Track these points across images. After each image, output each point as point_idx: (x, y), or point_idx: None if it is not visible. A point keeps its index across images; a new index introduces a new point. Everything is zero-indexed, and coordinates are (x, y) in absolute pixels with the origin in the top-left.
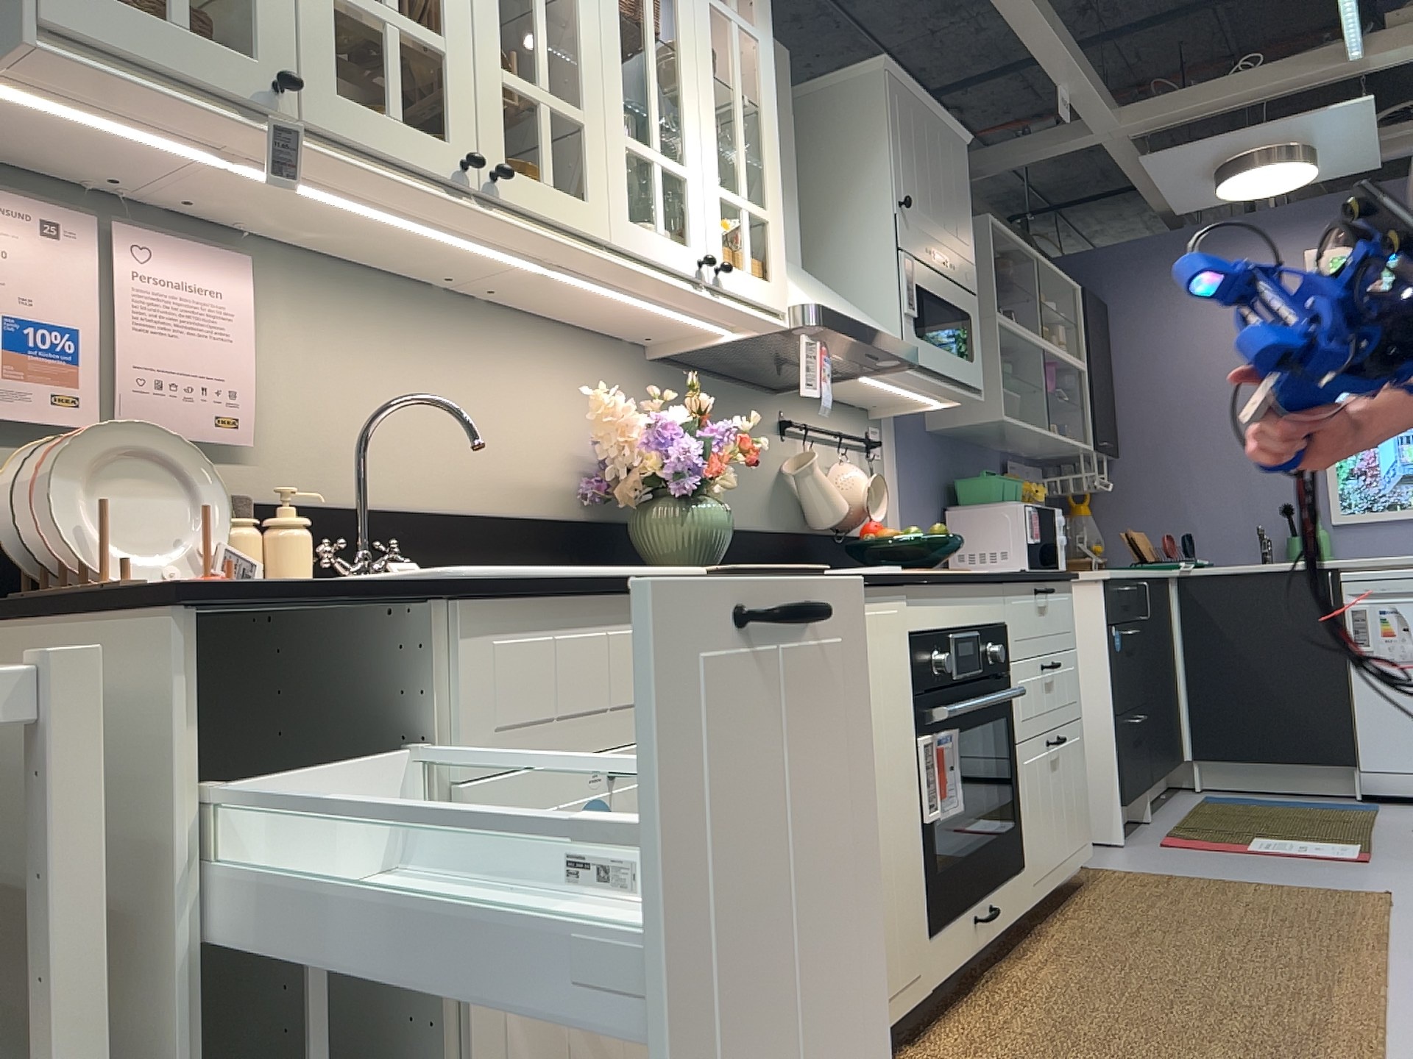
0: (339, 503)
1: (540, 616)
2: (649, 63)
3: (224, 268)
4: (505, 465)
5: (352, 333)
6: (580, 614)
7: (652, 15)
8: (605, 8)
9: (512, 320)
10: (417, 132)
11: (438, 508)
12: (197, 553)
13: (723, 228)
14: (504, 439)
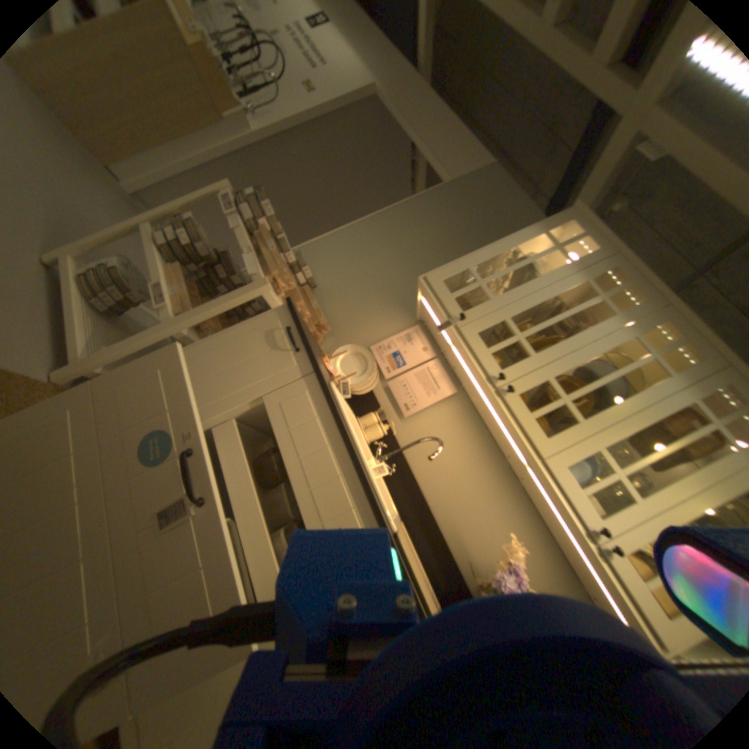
0: (404, 457)
1: (322, 413)
2: (660, 452)
3: (446, 389)
4: (463, 528)
5: (461, 437)
6: (330, 432)
7: (687, 442)
8: (647, 414)
9: (525, 505)
10: (492, 362)
11: (425, 499)
12: (349, 390)
13: (643, 548)
14: (472, 523)
